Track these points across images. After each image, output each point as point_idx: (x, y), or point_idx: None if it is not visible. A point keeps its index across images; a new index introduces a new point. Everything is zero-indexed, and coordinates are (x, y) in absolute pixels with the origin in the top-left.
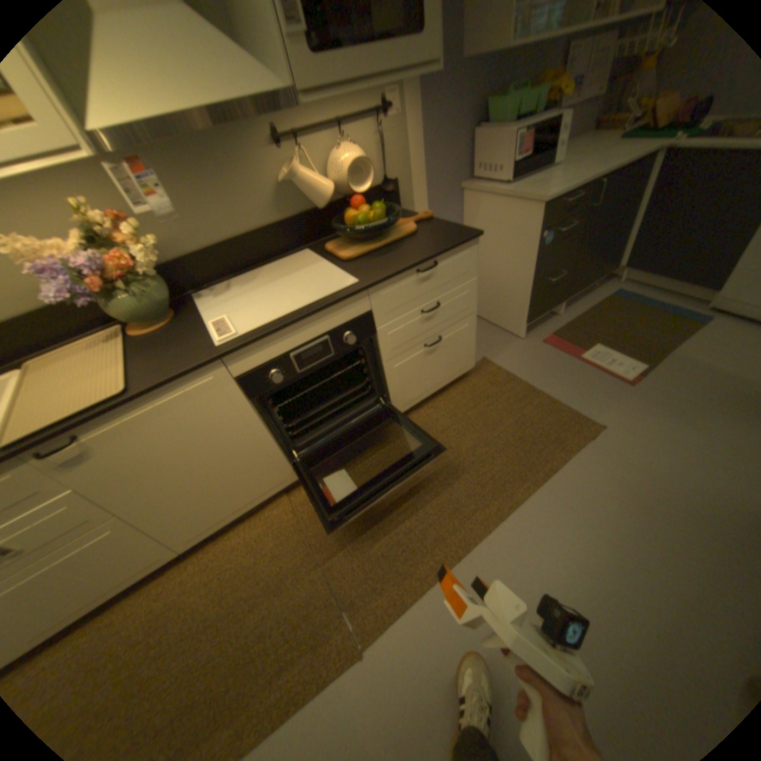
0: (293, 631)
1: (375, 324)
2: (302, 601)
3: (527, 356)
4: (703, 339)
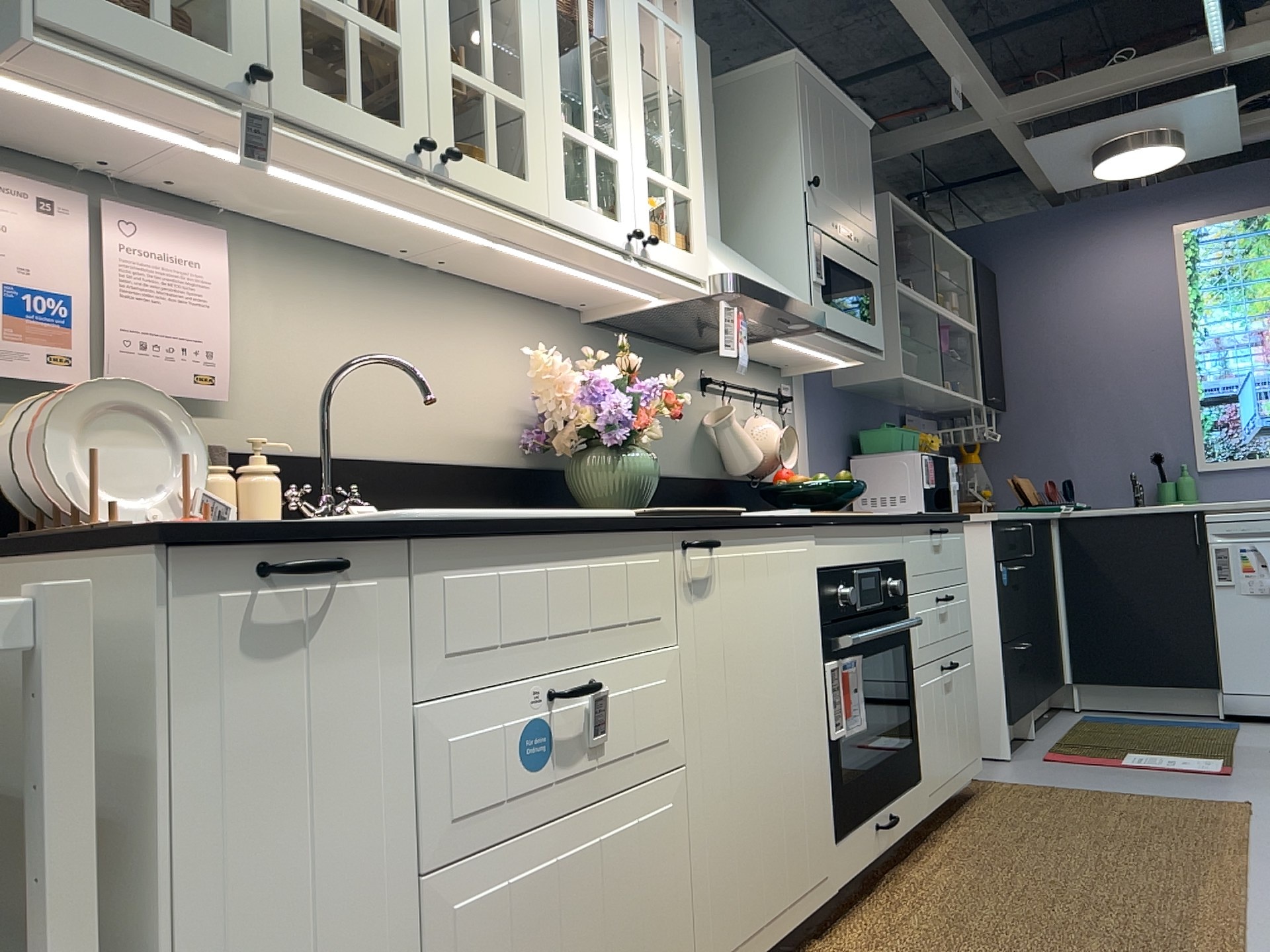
0: None
1: (908, 585)
2: None
3: (1041, 771)
4: (1252, 737)
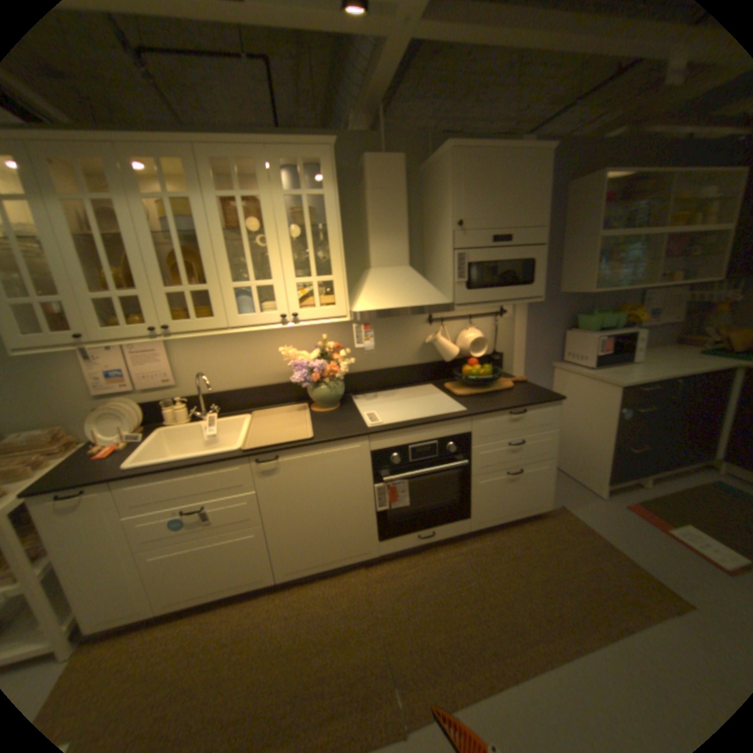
0: (350, 688)
1: (472, 443)
2: (363, 664)
3: (609, 517)
4: None
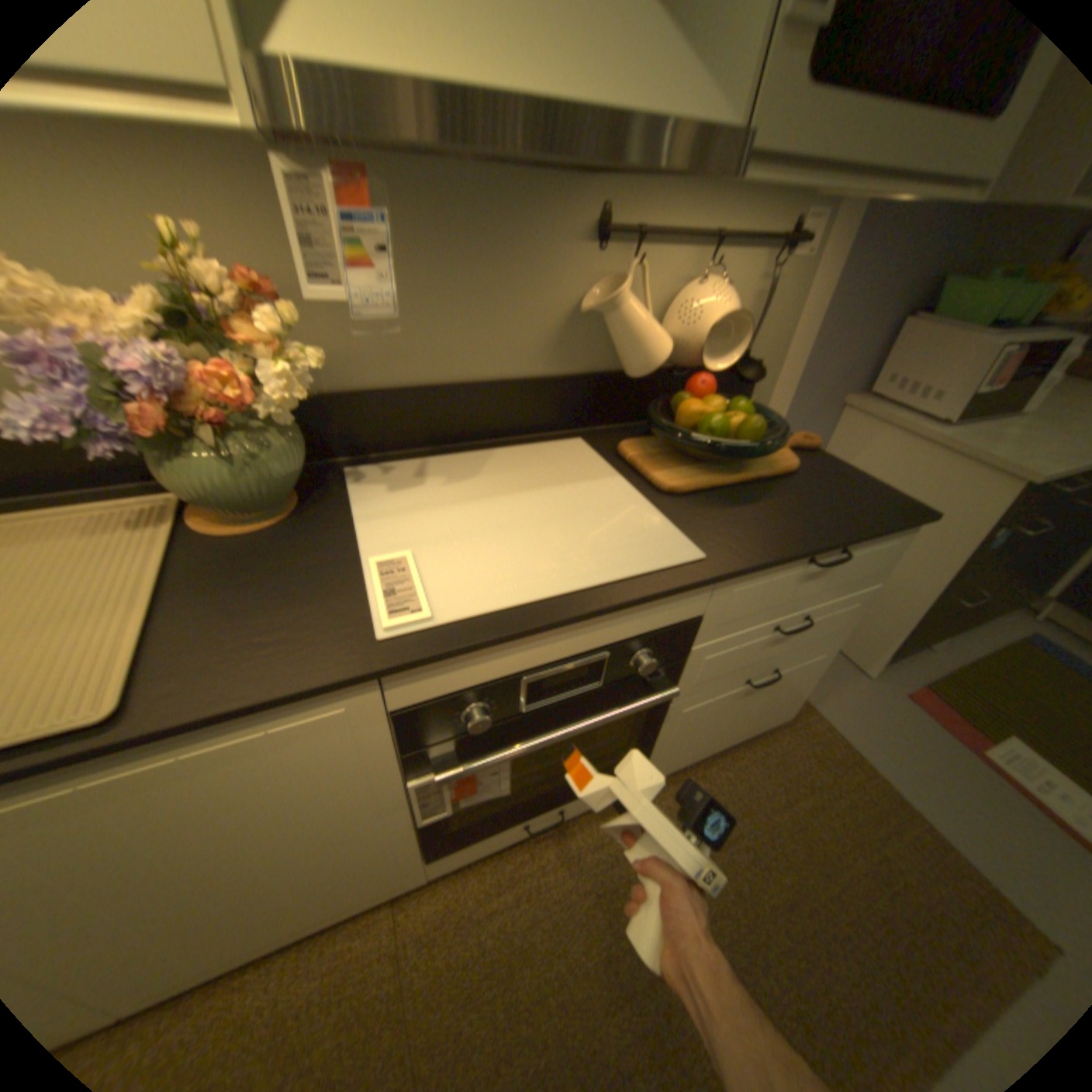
0: None
1: (696, 638)
2: None
3: (882, 718)
4: None
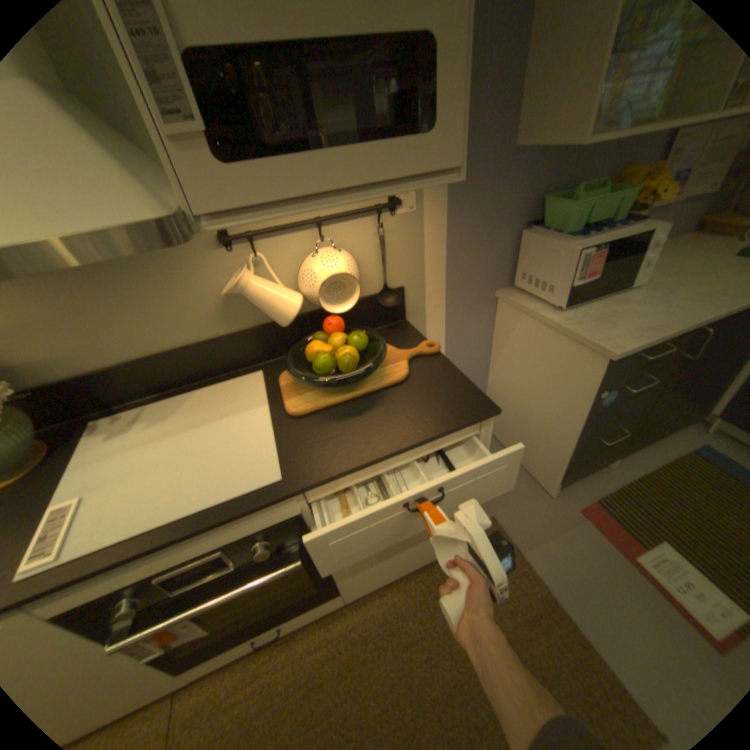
0: None
1: (308, 525)
2: None
3: (555, 532)
4: None
